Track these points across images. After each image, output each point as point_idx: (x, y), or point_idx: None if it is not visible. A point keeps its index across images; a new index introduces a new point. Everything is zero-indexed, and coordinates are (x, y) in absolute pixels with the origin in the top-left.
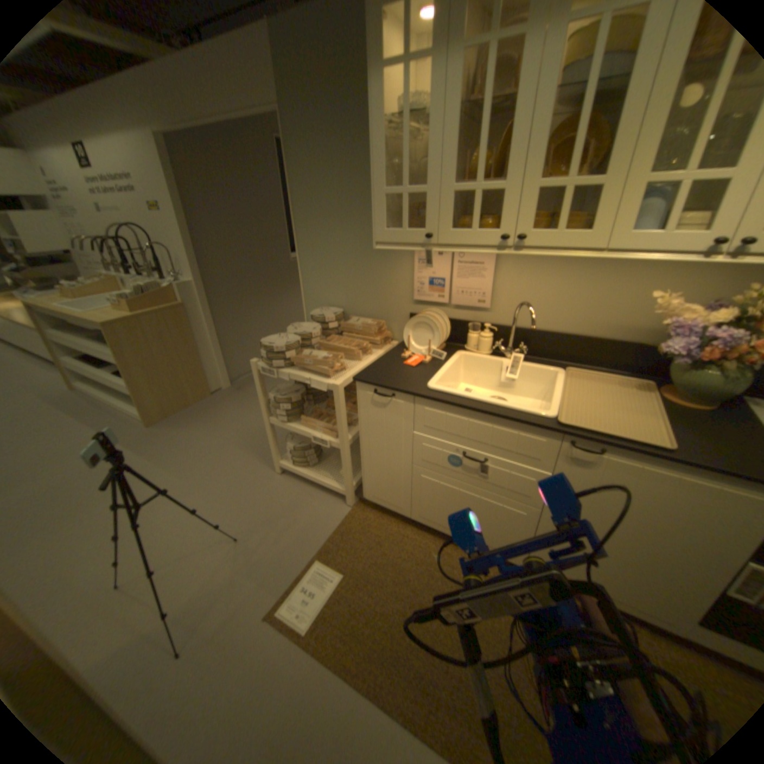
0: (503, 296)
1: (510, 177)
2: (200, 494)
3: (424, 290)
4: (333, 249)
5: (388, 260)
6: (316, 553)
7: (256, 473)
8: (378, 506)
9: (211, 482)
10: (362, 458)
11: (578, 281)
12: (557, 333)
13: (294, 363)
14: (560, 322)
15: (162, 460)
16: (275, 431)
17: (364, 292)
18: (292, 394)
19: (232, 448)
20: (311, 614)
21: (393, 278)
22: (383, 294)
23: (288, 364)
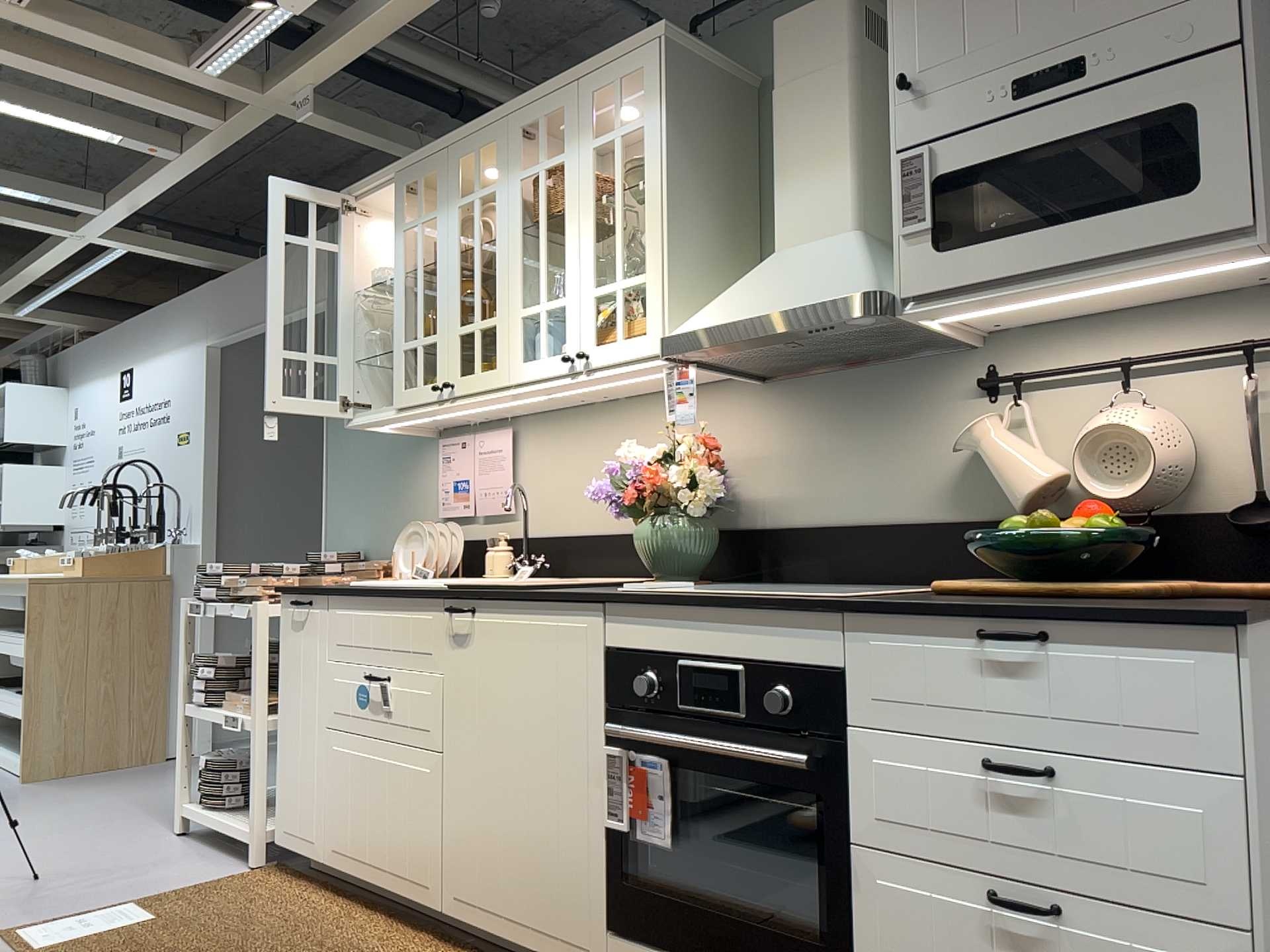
0: (527, 492)
1: (439, 328)
2: (35, 838)
3: (448, 499)
4: (363, 459)
5: (416, 464)
6: (143, 897)
7: (146, 829)
8: (289, 849)
9: (65, 830)
10: (278, 739)
11: (592, 456)
12: (583, 536)
13: (235, 594)
14: (584, 518)
15: (14, 808)
16: (192, 730)
17: (391, 517)
18: (231, 656)
19: (138, 805)
20: (69, 936)
21: (421, 489)
22: (410, 515)
23: (230, 598)
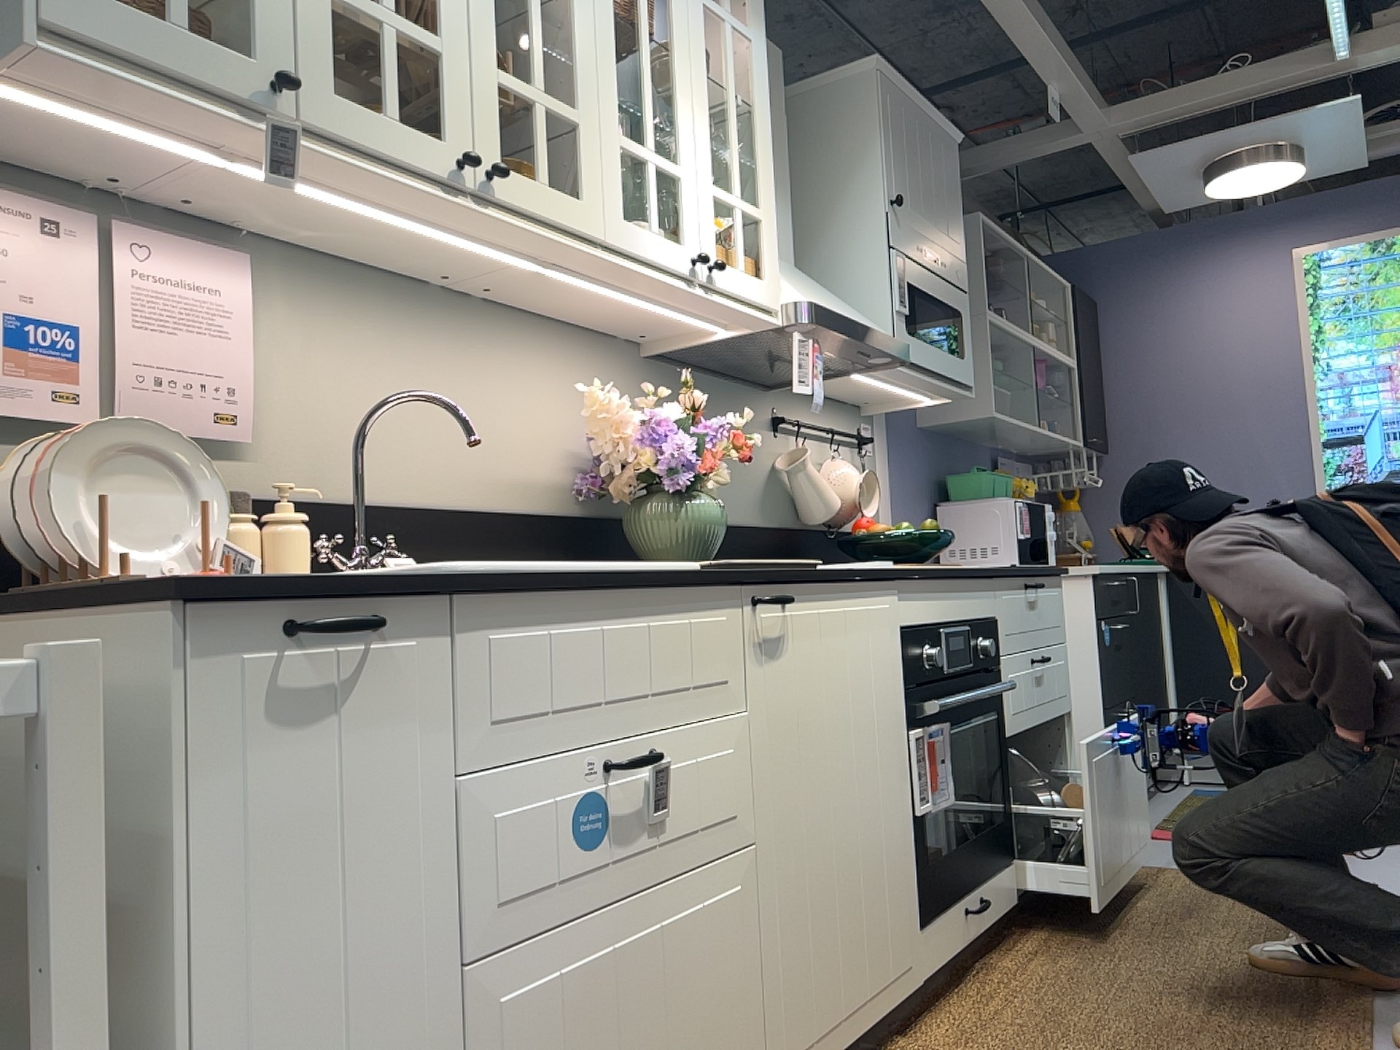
0: (277, 405)
1: (449, 33)
2: None
3: None
4: None
5: None
6: None
7: None
8: None
9: None
10: None
11: (429, 374)
12: (421, 508)
13: None
14: (418, 479)
15: None
16: None
17: None
18: None
19: None
20: None
21: None
22: None
23: None
